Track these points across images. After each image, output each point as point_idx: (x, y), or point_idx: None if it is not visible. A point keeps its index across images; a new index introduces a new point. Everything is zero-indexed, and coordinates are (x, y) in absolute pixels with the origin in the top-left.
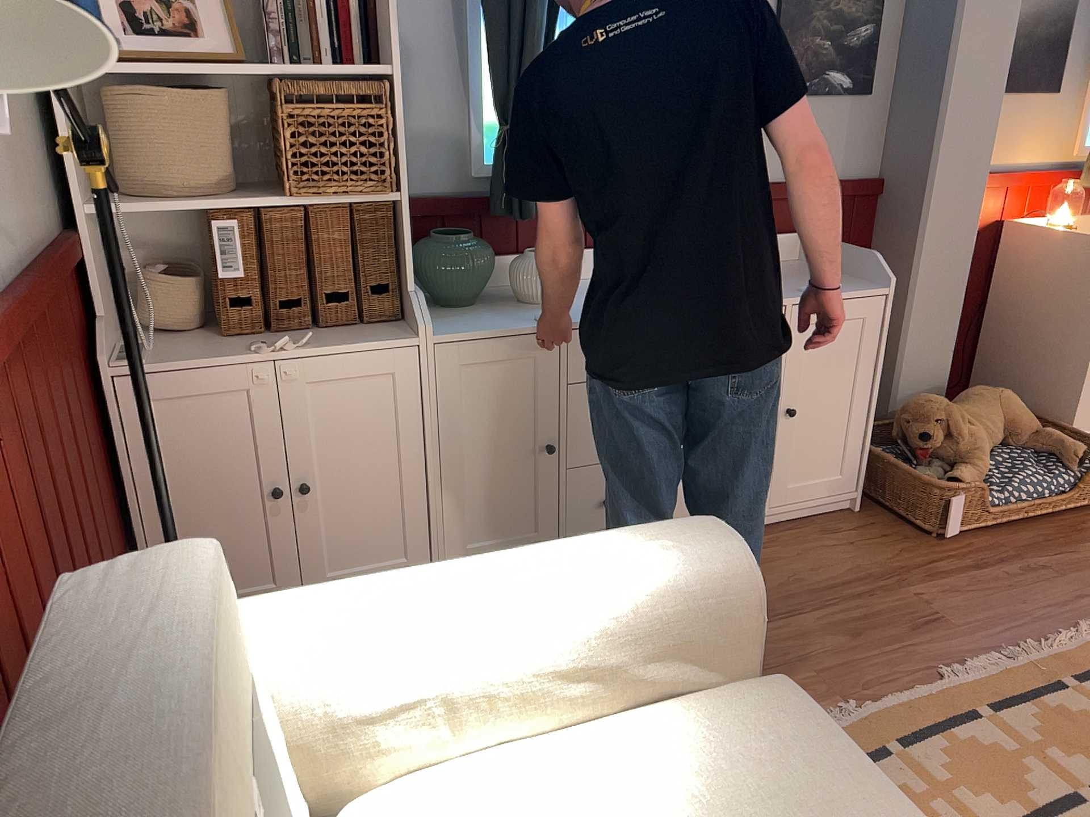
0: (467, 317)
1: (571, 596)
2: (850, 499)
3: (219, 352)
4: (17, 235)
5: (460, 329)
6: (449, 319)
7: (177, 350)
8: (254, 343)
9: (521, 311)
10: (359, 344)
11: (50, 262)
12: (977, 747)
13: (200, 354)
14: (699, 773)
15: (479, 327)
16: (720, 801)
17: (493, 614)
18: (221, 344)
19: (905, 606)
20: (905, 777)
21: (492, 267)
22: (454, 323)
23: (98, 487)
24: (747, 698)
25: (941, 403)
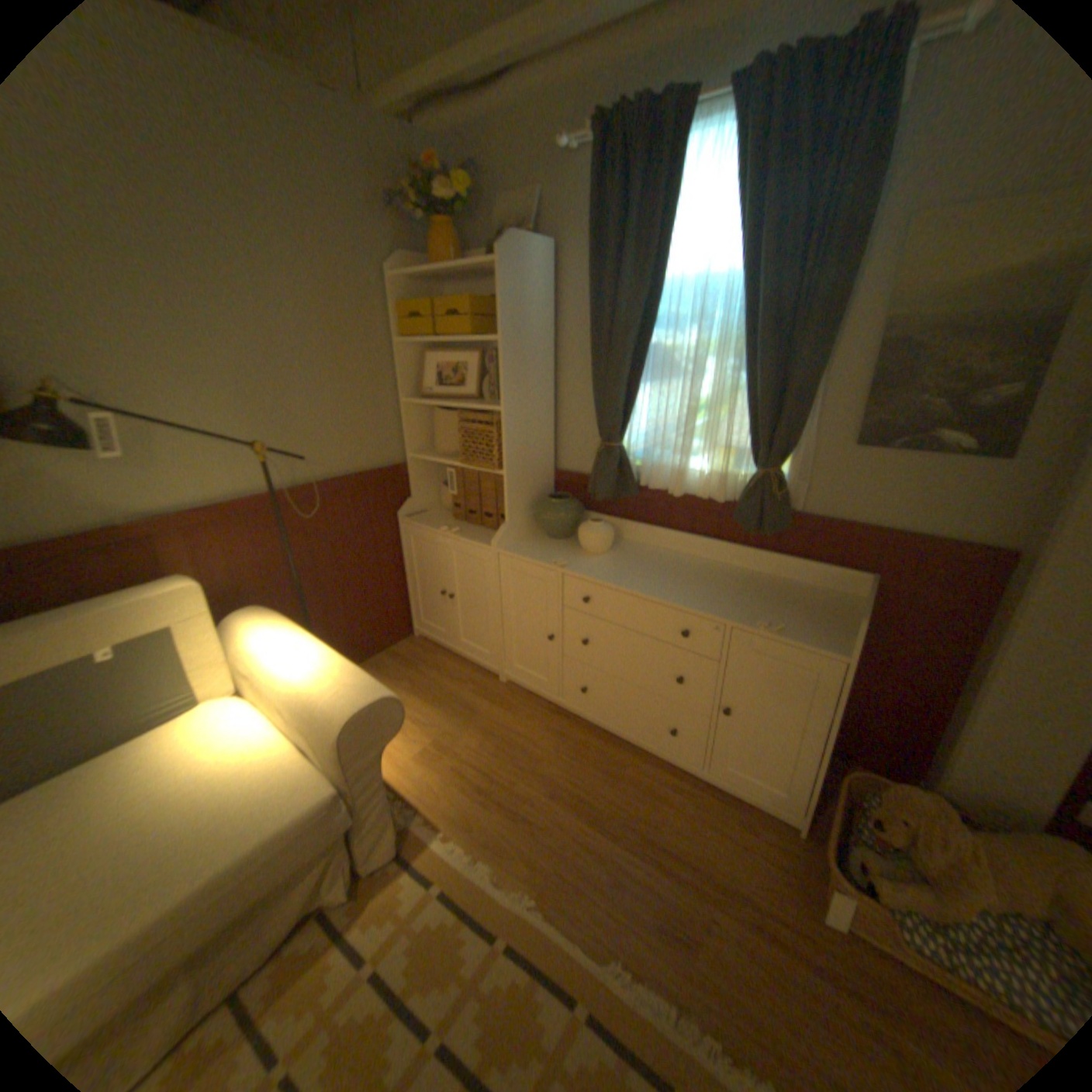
0: (539, 545)
1: (293, 681)
2: (805, 826)
3: (436, 524)
4: (313, 467)
5: (517, 550)
6: (530, 543)
7: (432, 518)
8: (451, 525)
9: (568, 552)
10: (474, 540)
11: (354, 475)
12: (532, 1015)
13: (431, 522)
14: (243, 782)
15: (526, 553)
16: (224, 794)
17: (275, 668)
18: (445, 521)
19: (688, 916)
20: (474, 962)
21: (578, 522)
22: (524, 547)
23: (377, 560)
24: (307, 784)
25: (926, 812)
